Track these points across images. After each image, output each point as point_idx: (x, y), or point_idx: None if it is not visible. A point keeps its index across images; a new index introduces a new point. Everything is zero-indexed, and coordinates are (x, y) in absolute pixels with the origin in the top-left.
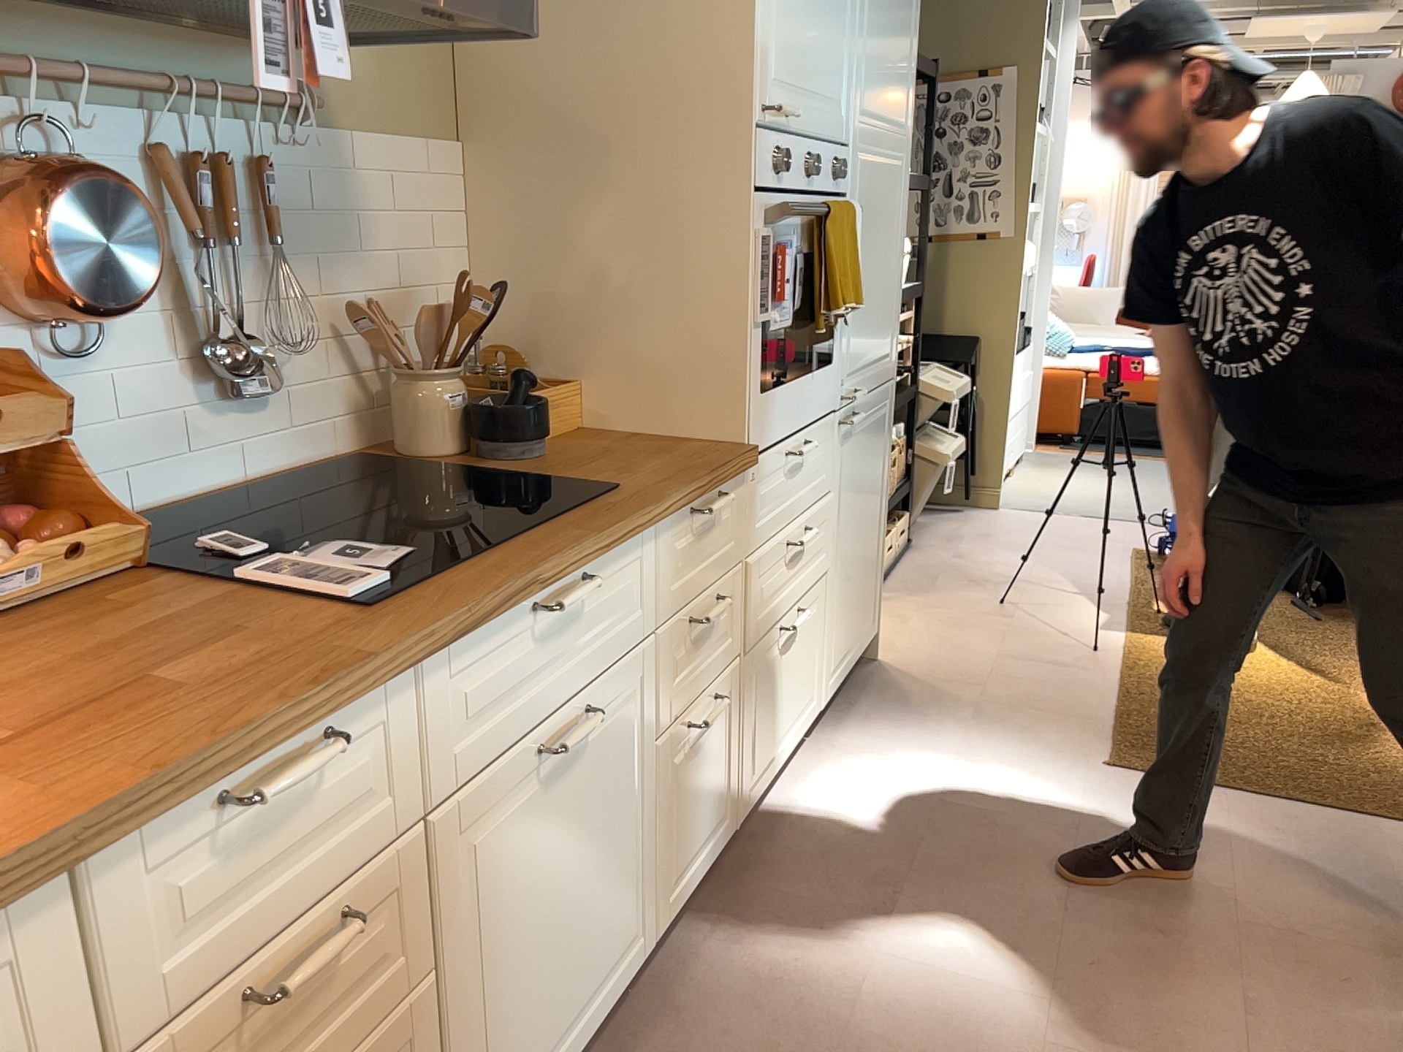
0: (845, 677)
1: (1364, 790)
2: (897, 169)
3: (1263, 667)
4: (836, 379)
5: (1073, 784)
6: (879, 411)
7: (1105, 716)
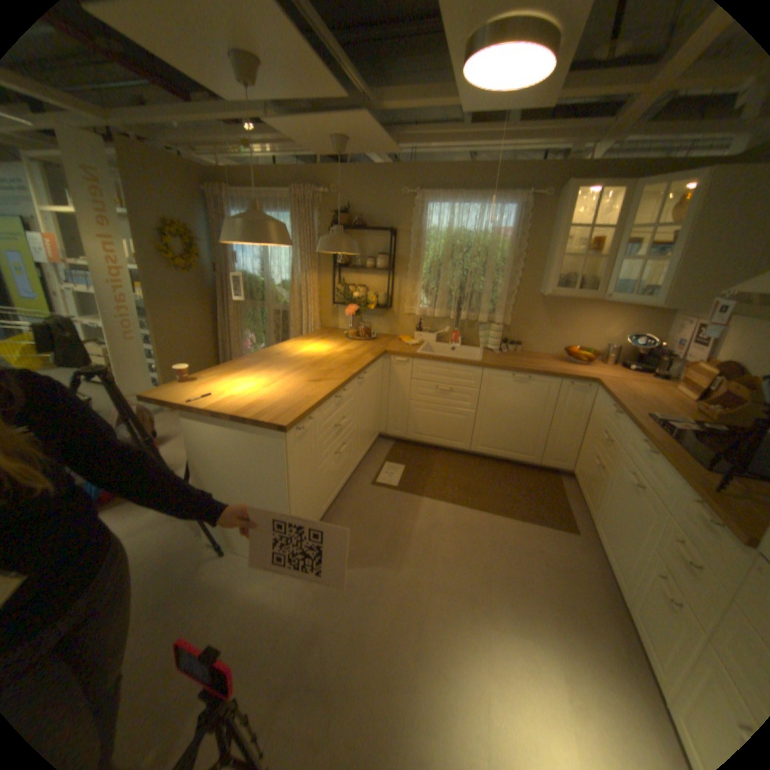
0: None
1: None
2: None
3: None
4: None
5: None
6: None
7: None
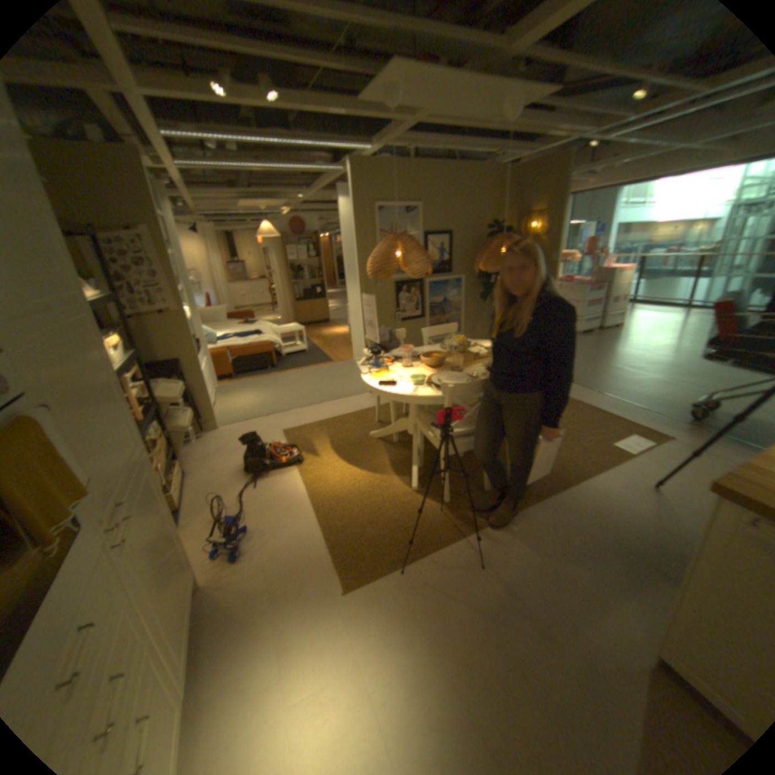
0: (187, 647)
1: (427, 535)
2: (80, 331)
3: (359, 480)
4: (91, 535)
5: (338, 625)
6: (141, 486)
7: (325, 556)
